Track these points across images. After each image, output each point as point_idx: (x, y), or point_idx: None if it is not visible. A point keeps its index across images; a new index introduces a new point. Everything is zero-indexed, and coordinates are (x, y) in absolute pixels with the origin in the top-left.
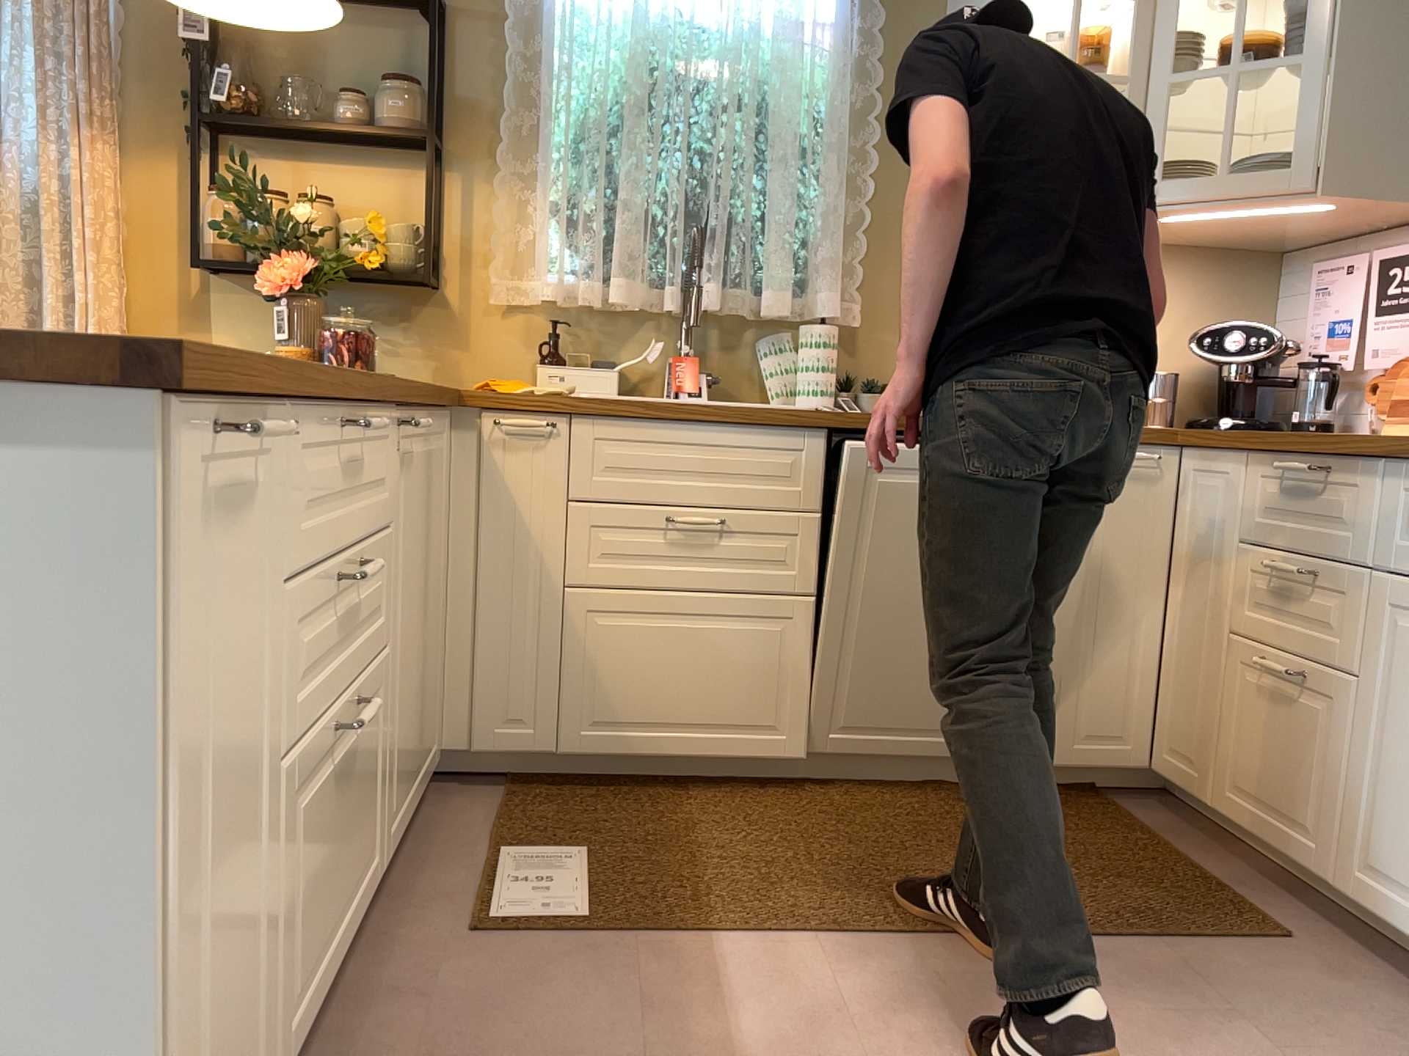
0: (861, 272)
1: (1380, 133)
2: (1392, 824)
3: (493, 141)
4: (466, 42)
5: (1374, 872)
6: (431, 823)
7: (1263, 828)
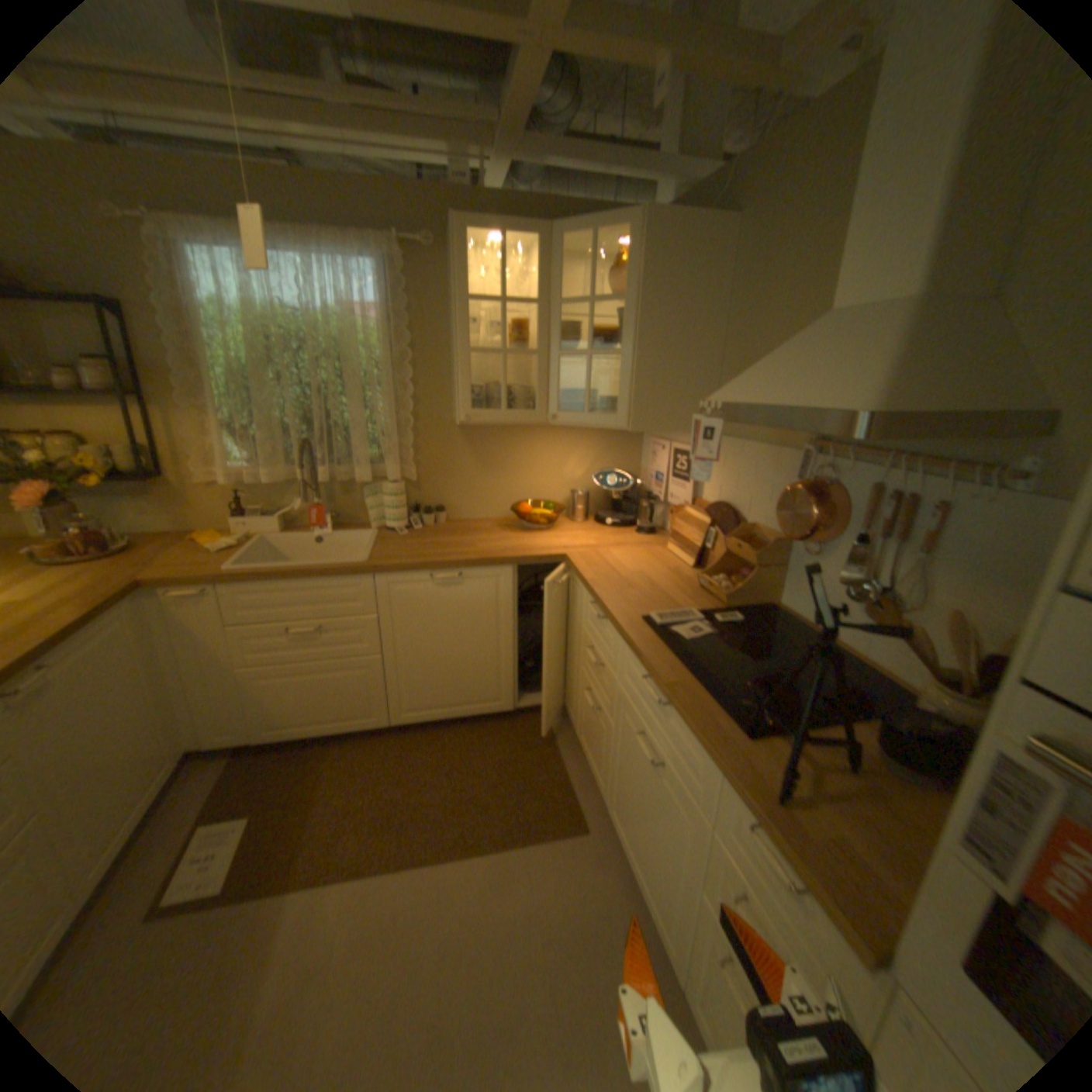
0: (412, 451)
1: (661, 396)
2: (621, 800)
3: (172, 385)
4: (137, 322)
5: (616, 814)
6: (170, 803)
7: (589, 761)
